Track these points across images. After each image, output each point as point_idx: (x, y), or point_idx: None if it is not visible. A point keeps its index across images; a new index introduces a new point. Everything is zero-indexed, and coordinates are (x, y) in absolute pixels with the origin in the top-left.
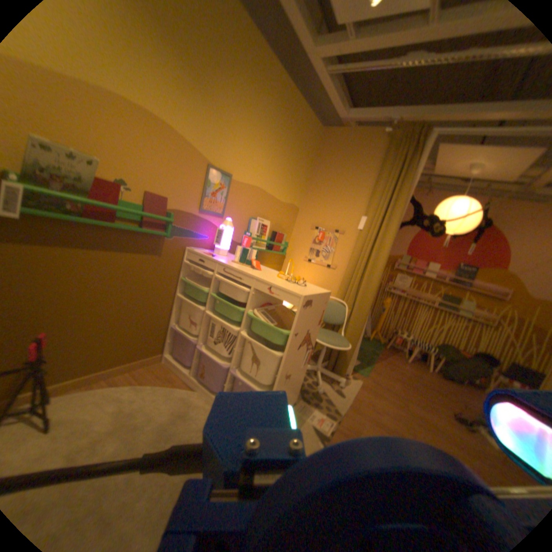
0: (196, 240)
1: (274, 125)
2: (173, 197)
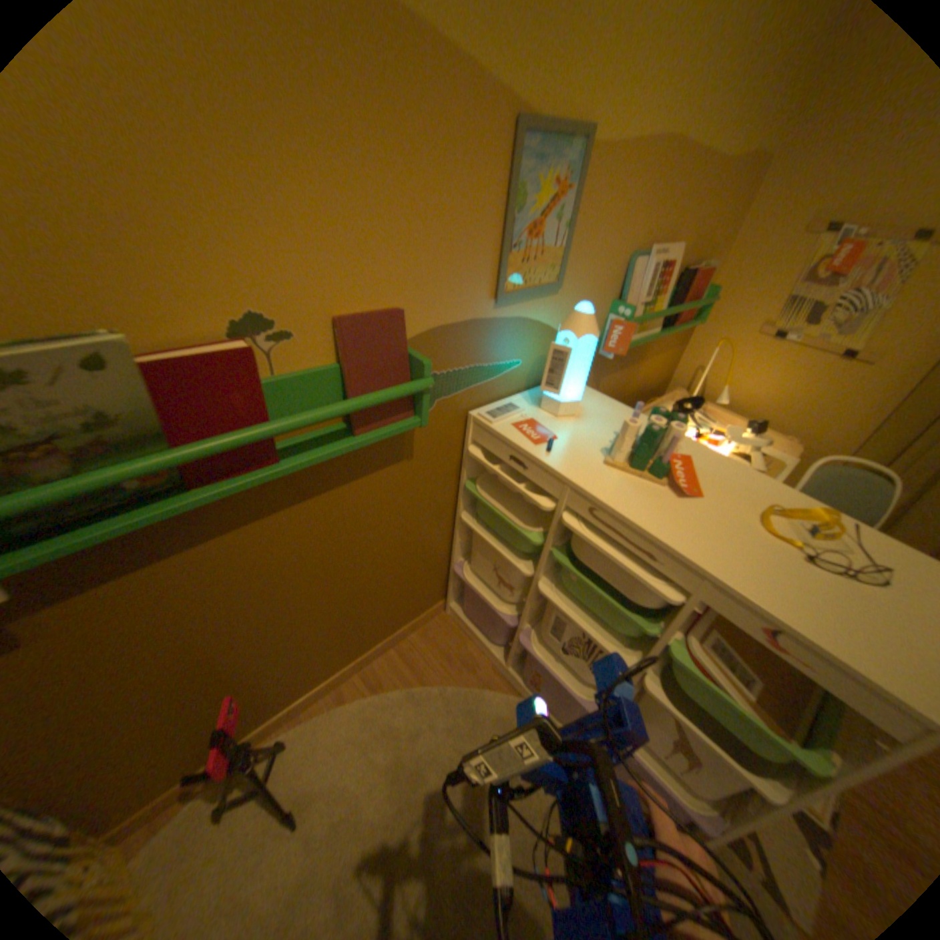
0: (491, 380)
1: None
2: (418, 292)
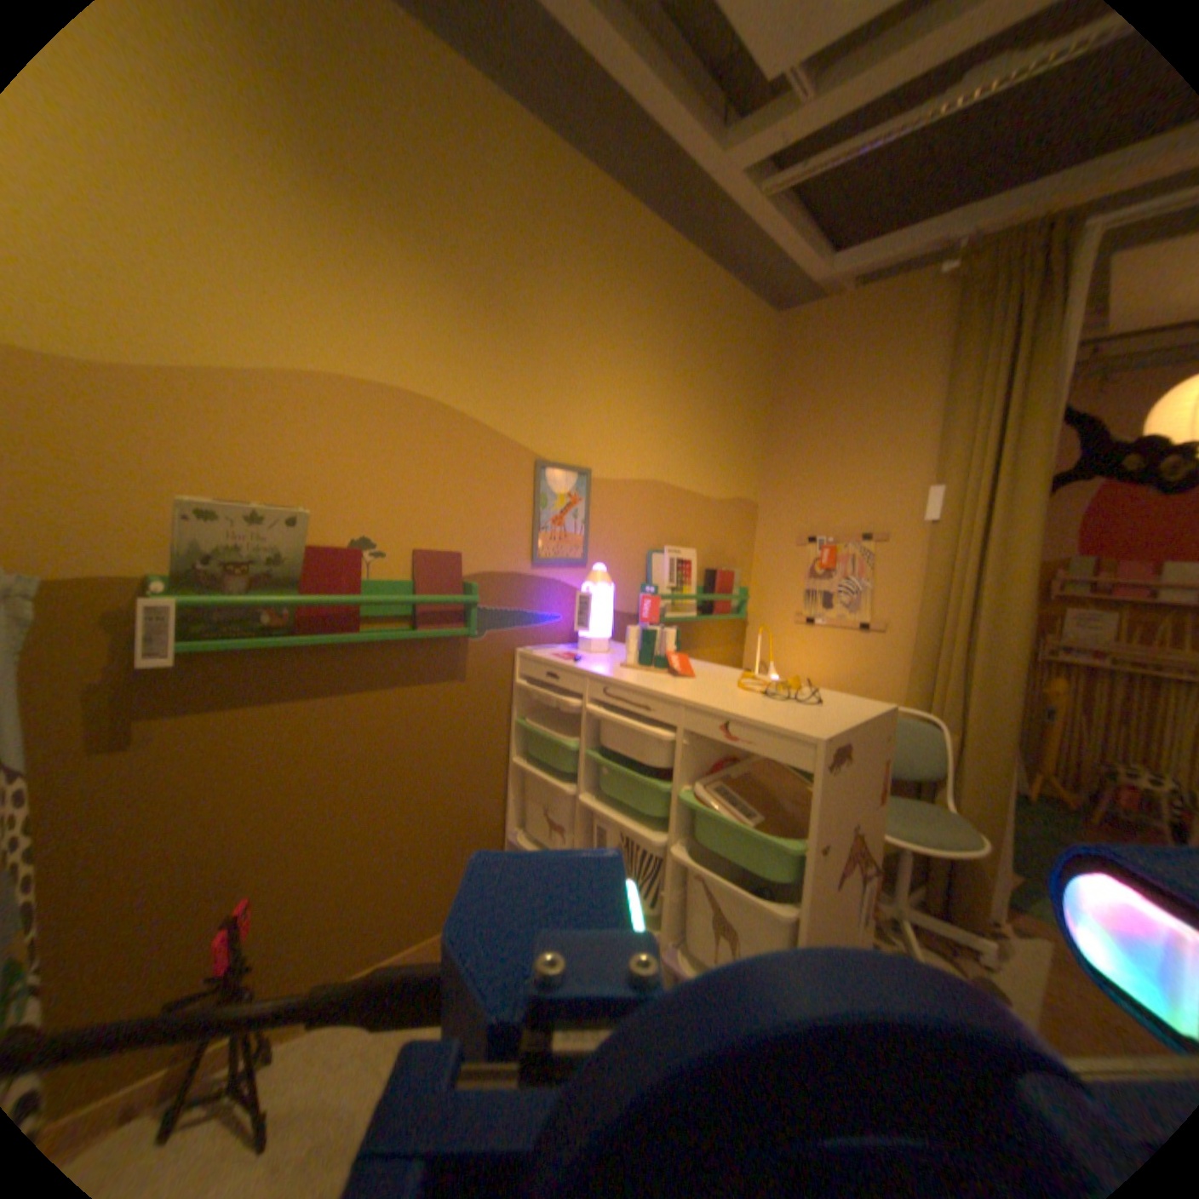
0: (536, 627)
1: (666, 338)
2: (472, 546)
